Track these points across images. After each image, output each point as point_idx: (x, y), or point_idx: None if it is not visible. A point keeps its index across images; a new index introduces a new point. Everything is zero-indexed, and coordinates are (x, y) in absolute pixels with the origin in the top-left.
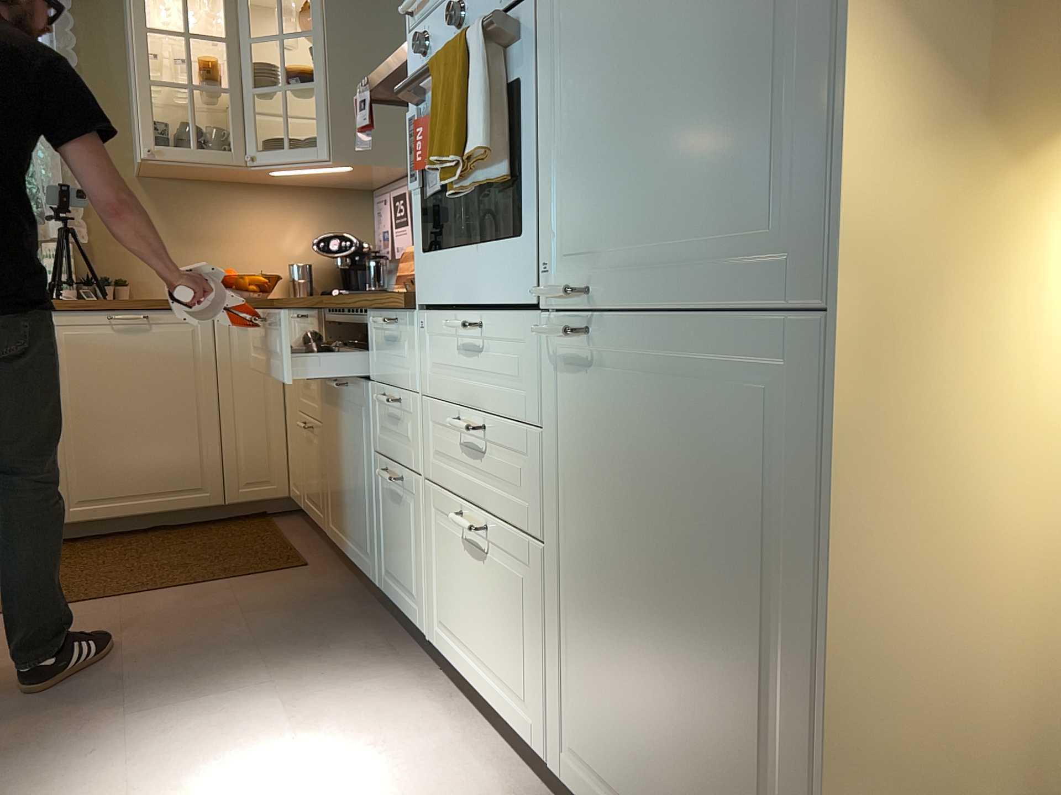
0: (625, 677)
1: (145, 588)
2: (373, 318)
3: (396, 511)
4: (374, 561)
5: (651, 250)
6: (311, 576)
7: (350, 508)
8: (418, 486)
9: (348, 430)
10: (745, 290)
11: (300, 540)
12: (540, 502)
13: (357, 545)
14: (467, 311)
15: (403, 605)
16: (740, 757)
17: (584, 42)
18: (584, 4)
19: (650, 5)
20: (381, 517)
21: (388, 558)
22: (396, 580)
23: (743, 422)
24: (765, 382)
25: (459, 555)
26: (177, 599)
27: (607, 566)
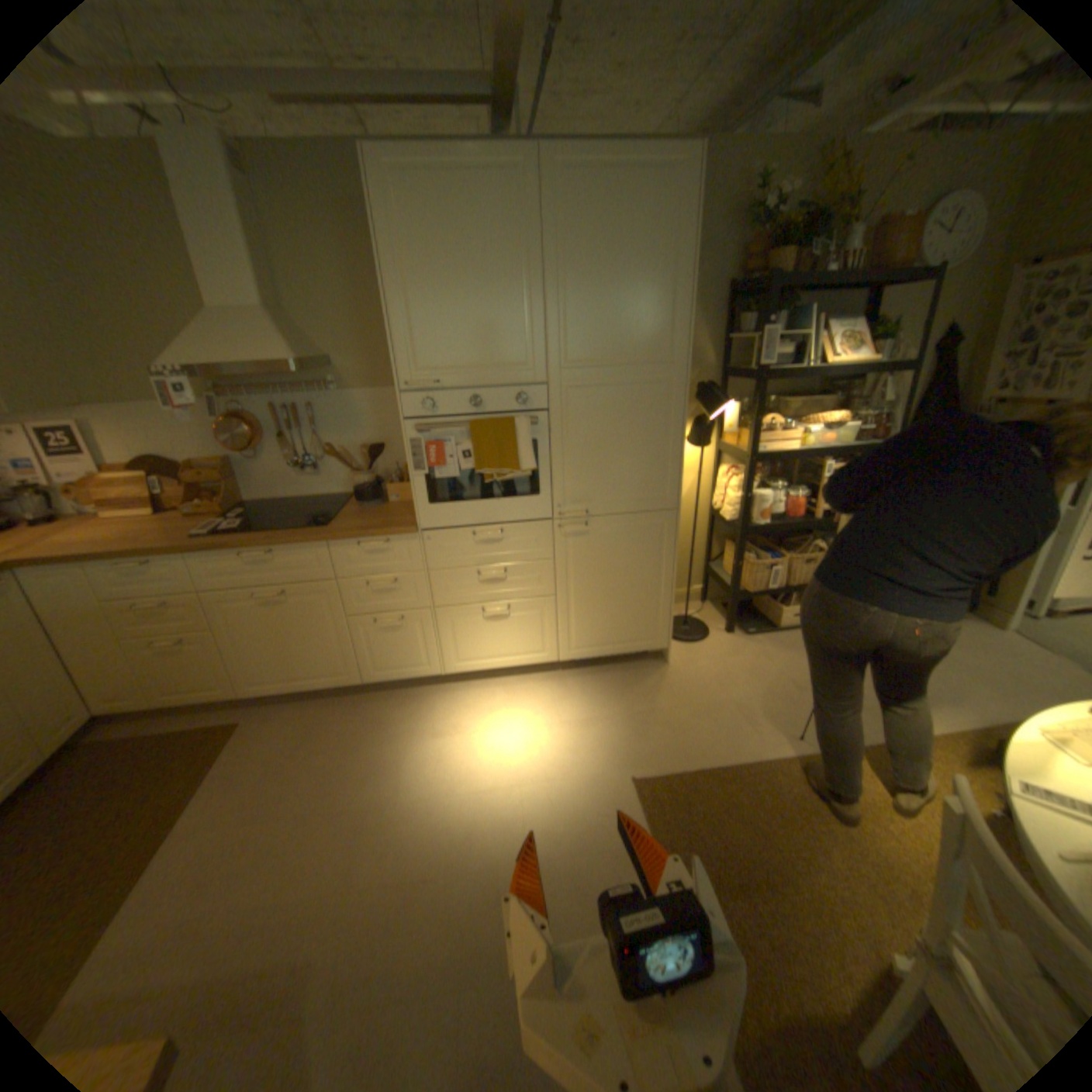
0: (598, 612)
1: (165, 820)
2: (339, 544)
3: (388, 635)
4: (352, 673)
5: (610, 499)
6: (258, 724)
7: (297, 662)
8: (422, 613)
9: (289, 618)
10: (647, 506)
11: (171, 727)
12: (547, 582)
13: (316, 677)
14: (474, 526)
15: (402, 675)
16: (643, 607)
17: (576, 435)
18: (576, 424)
19: (611, 433)
20: (363, 646)
21: (377, 662)
22: (390, 668)
23: (646, 535)
24: (652, 525)
25: (475, 625)
26: (213, 797)
27: (589, 587)
